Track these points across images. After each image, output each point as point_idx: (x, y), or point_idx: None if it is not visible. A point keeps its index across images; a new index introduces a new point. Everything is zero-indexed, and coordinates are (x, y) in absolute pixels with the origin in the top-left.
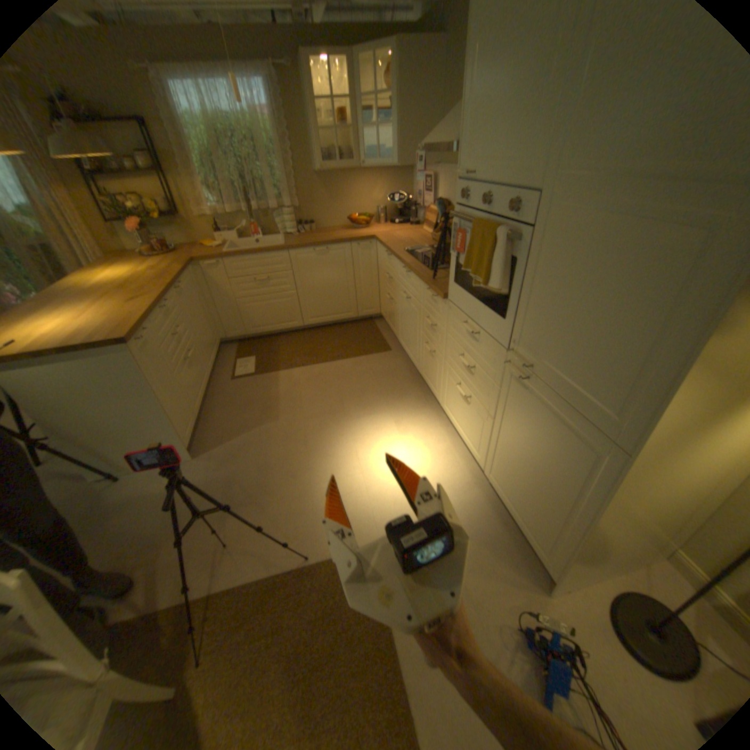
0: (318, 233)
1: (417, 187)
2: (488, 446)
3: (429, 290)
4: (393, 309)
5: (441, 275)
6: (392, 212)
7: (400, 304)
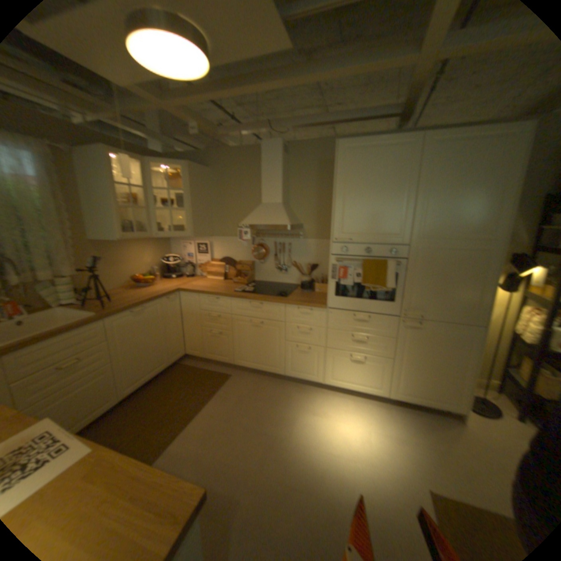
0: (108, 298)
1: (187, 252)
2: (393, 377)
3: (300, 308)
4: (224, 341)
5: (296, 298)
6: (160, 271)
7: (242, 332)
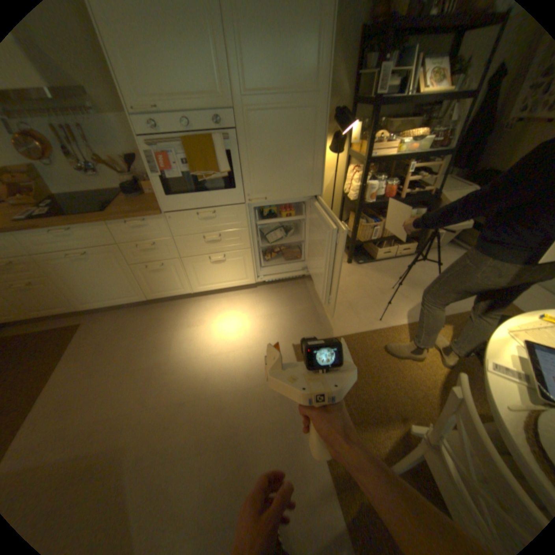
0: None
1: None
2: (254, 264)
3: (126, 221)
4: (40, 291)
5: (116, 208)
6: None
7: (60, 272)
